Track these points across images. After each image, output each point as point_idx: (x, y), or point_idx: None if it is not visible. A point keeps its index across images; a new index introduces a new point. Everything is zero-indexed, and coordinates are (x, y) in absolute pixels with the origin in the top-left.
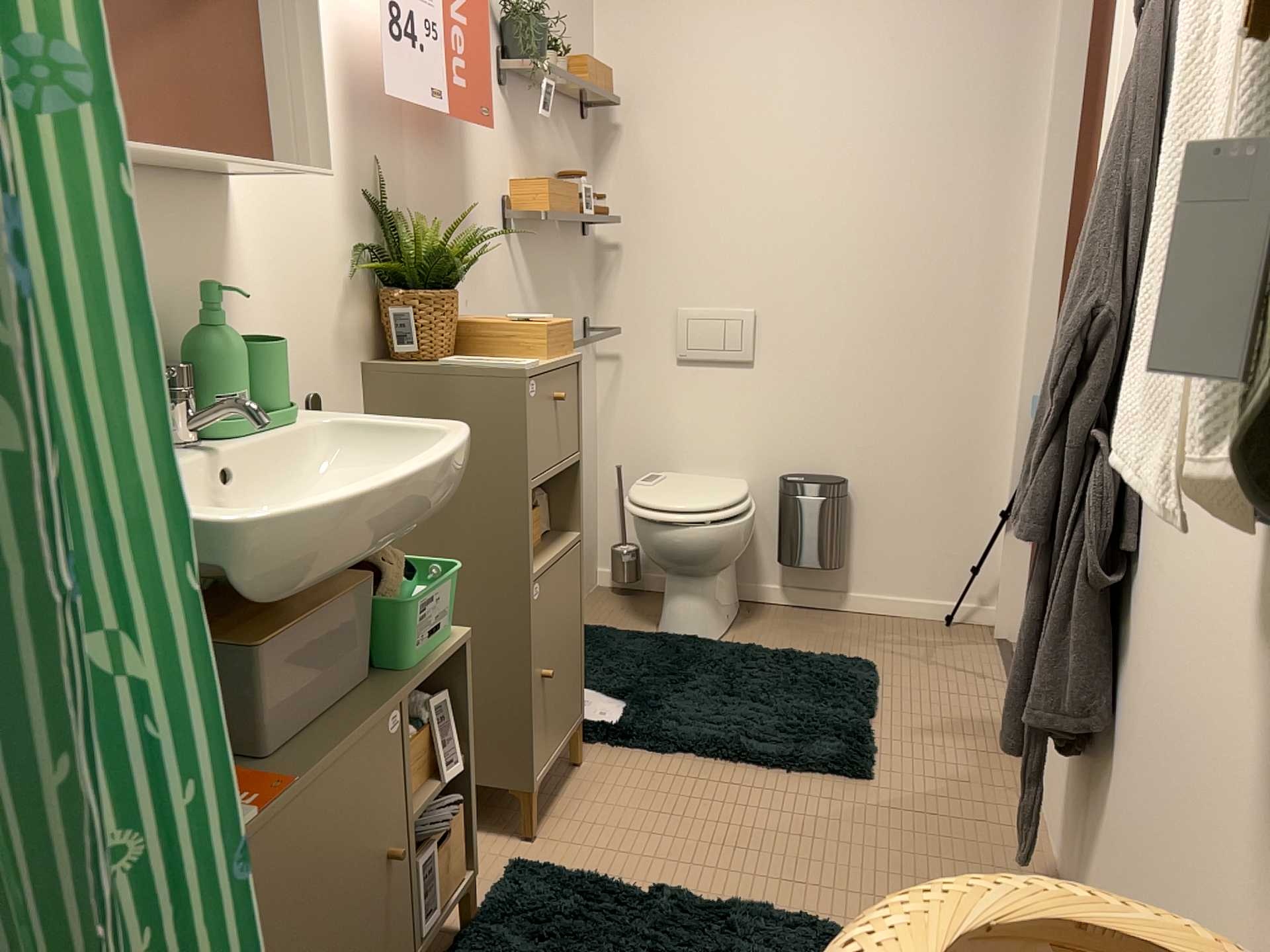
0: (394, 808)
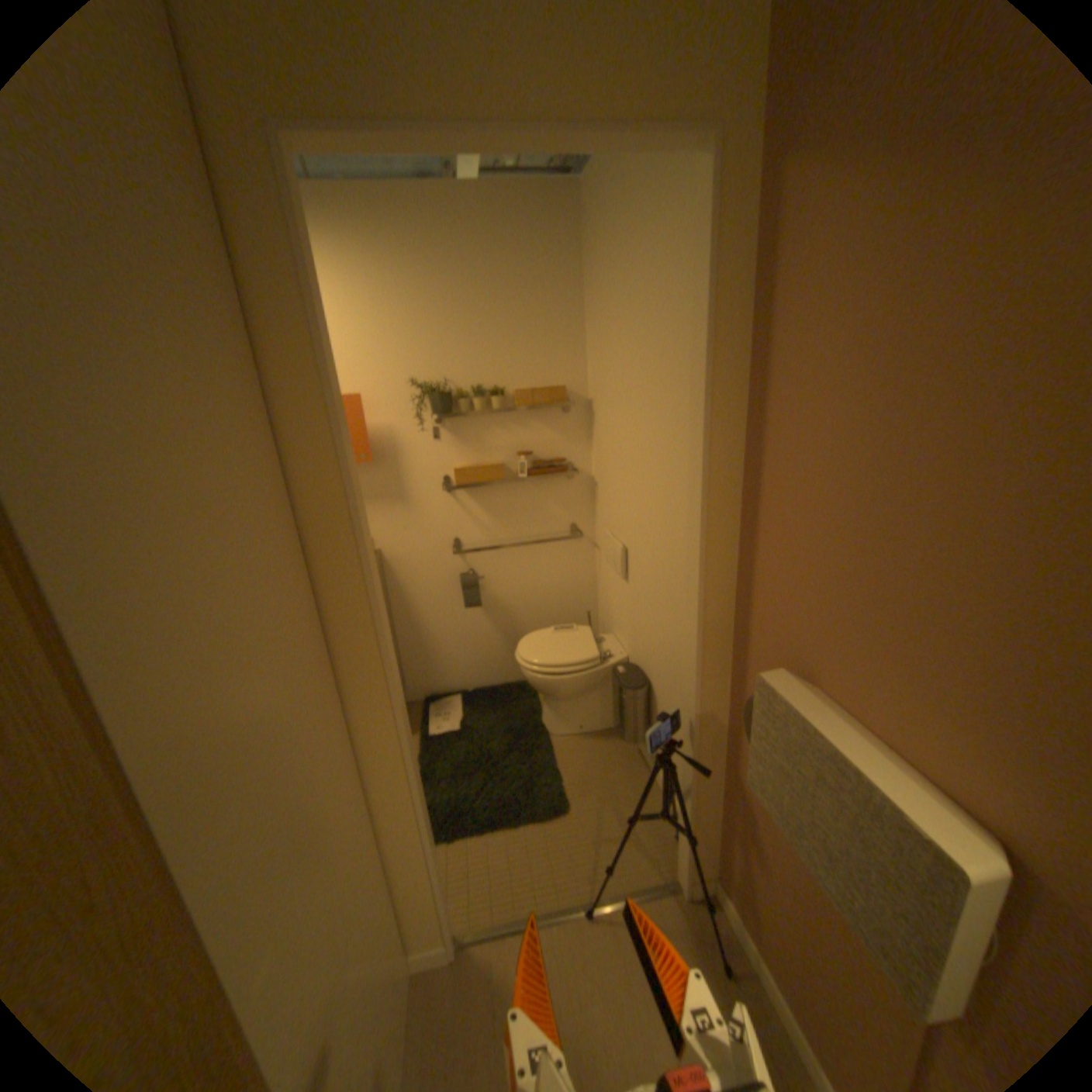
0: None
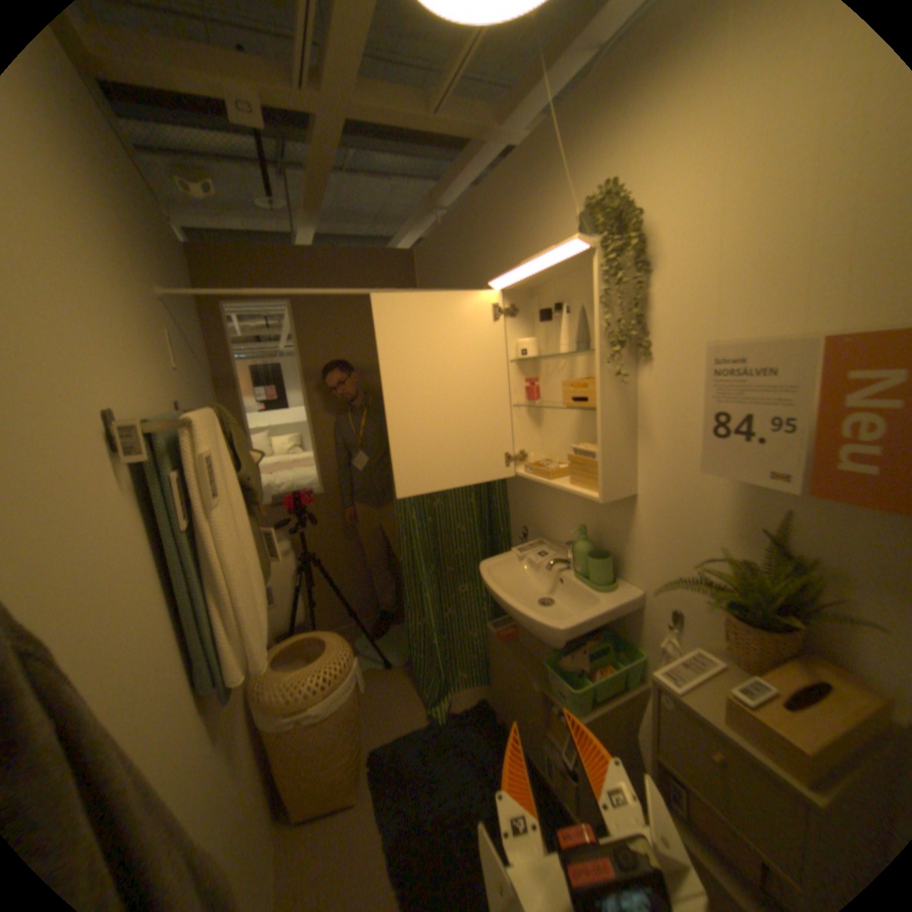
0: (533, 709)
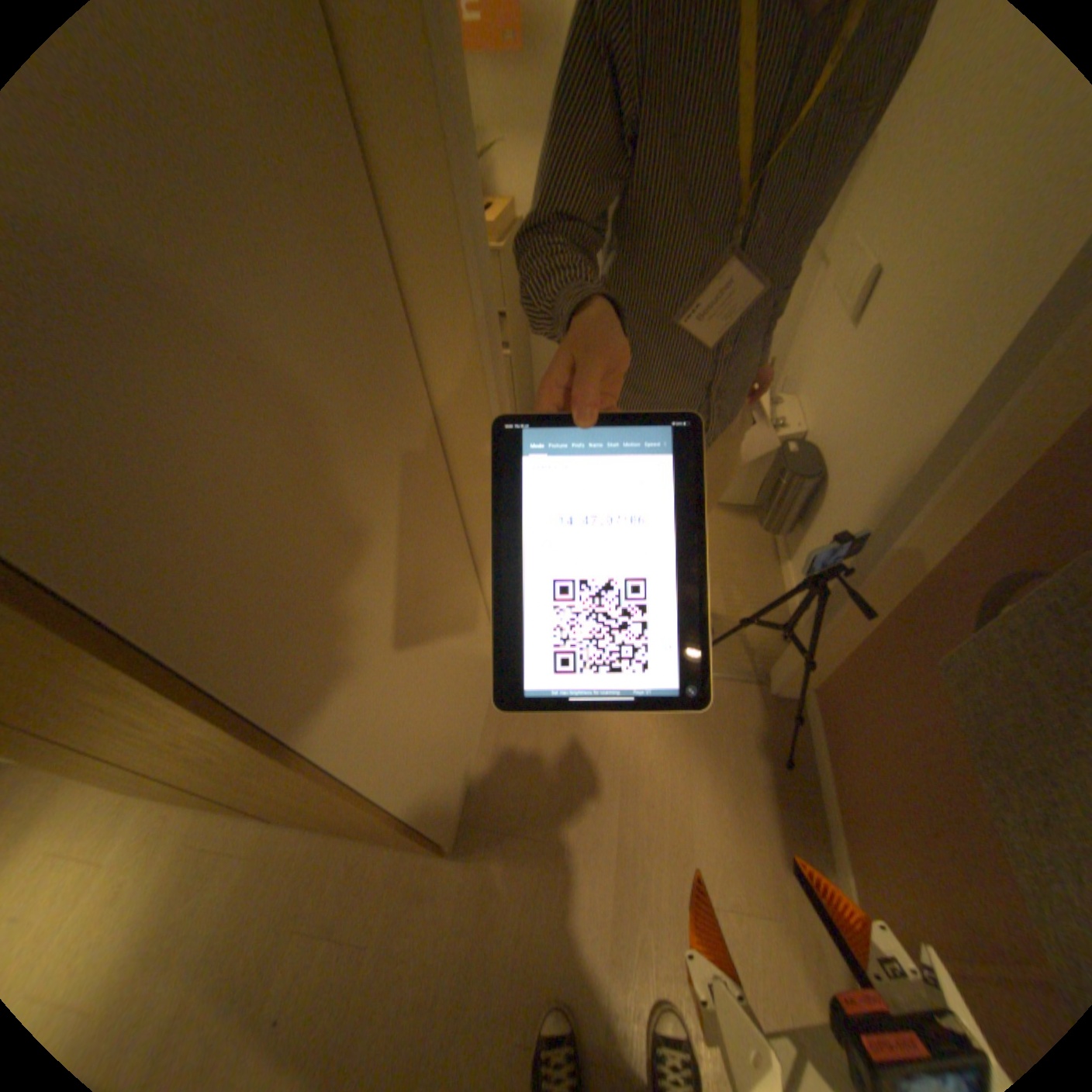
0: None
